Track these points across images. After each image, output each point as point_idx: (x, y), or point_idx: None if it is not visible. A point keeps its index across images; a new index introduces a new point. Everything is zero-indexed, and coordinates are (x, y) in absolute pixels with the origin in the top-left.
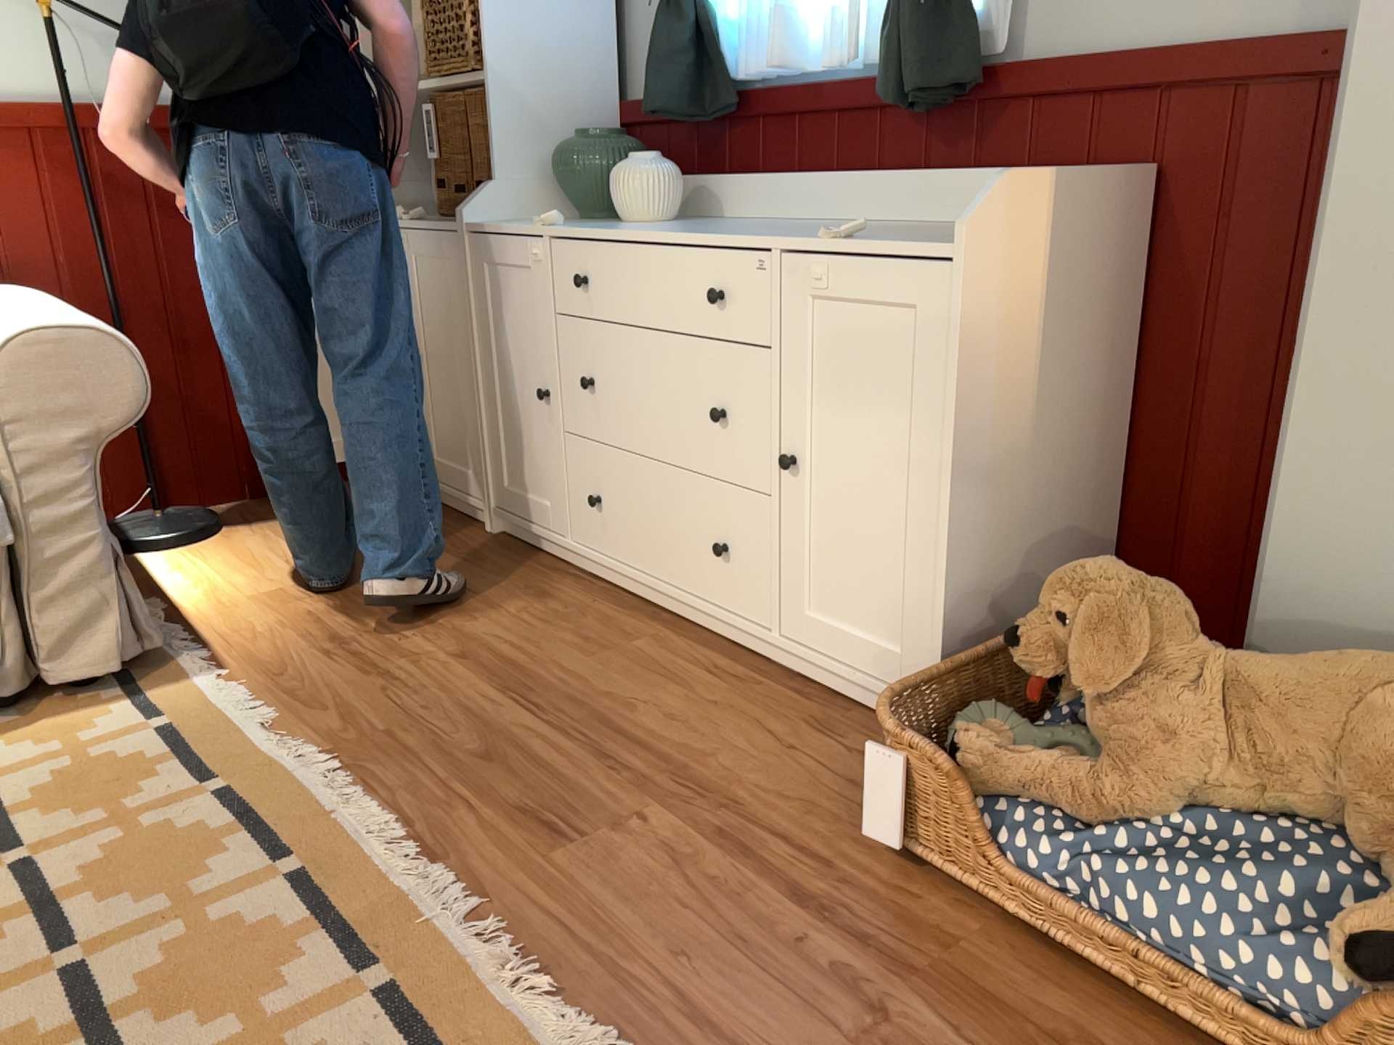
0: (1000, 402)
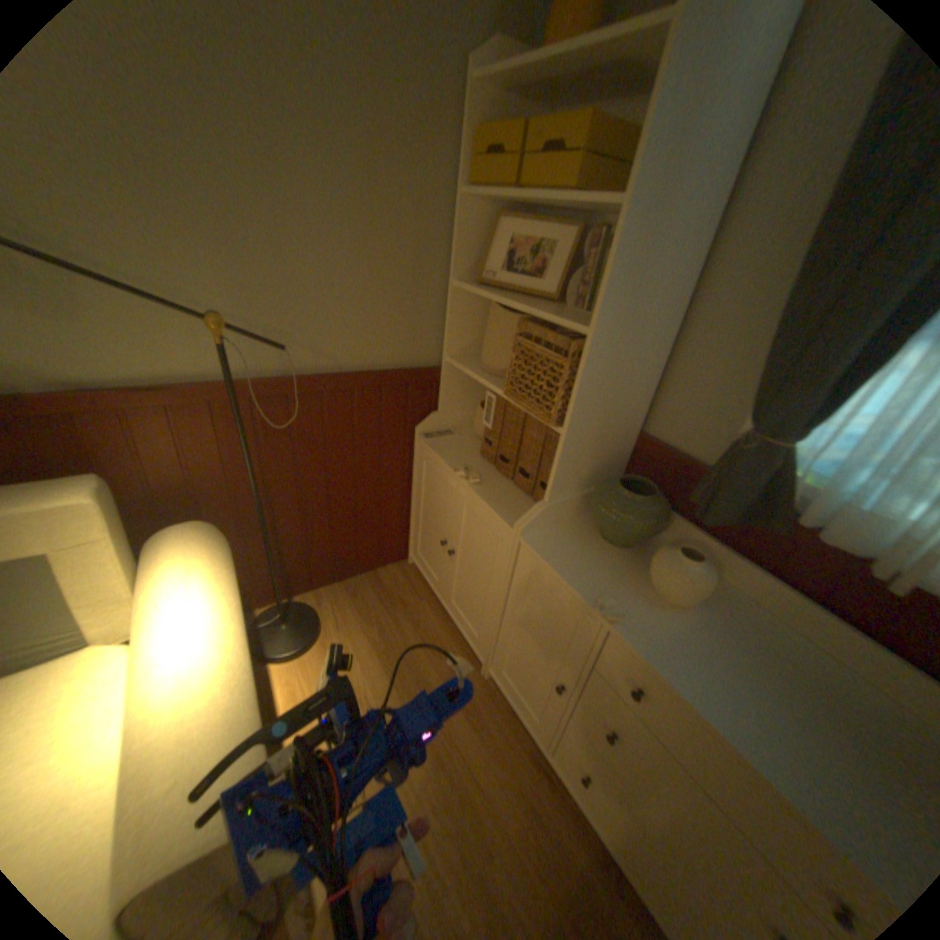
0: None
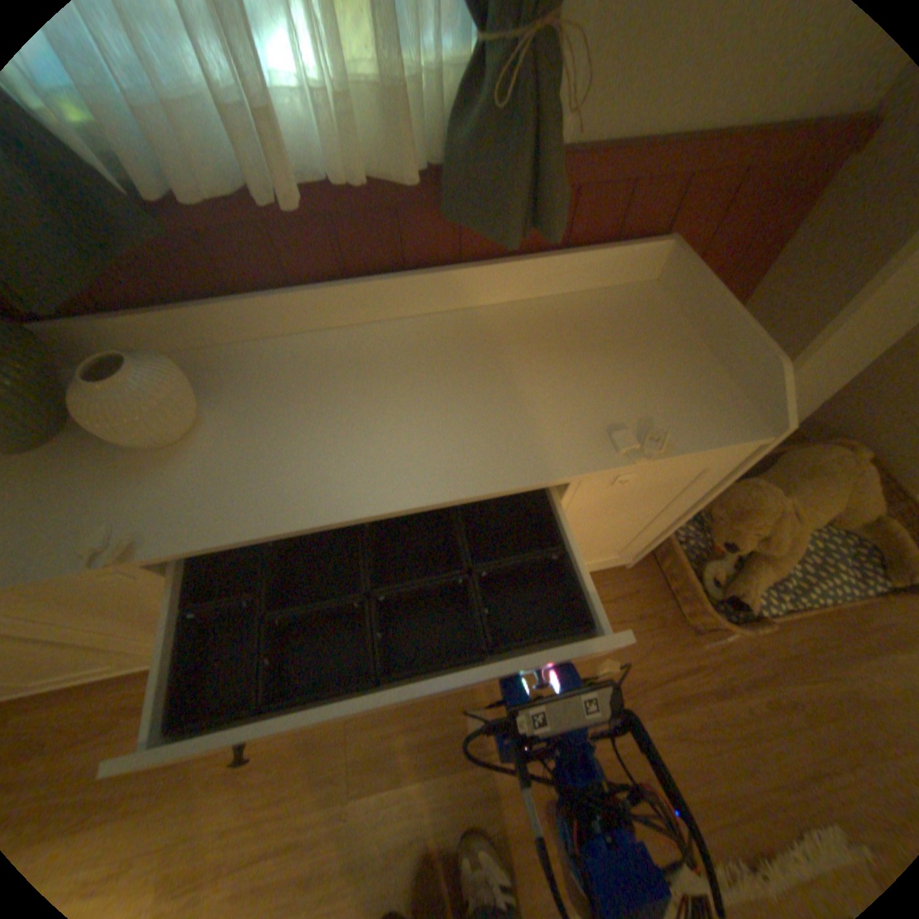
0: None
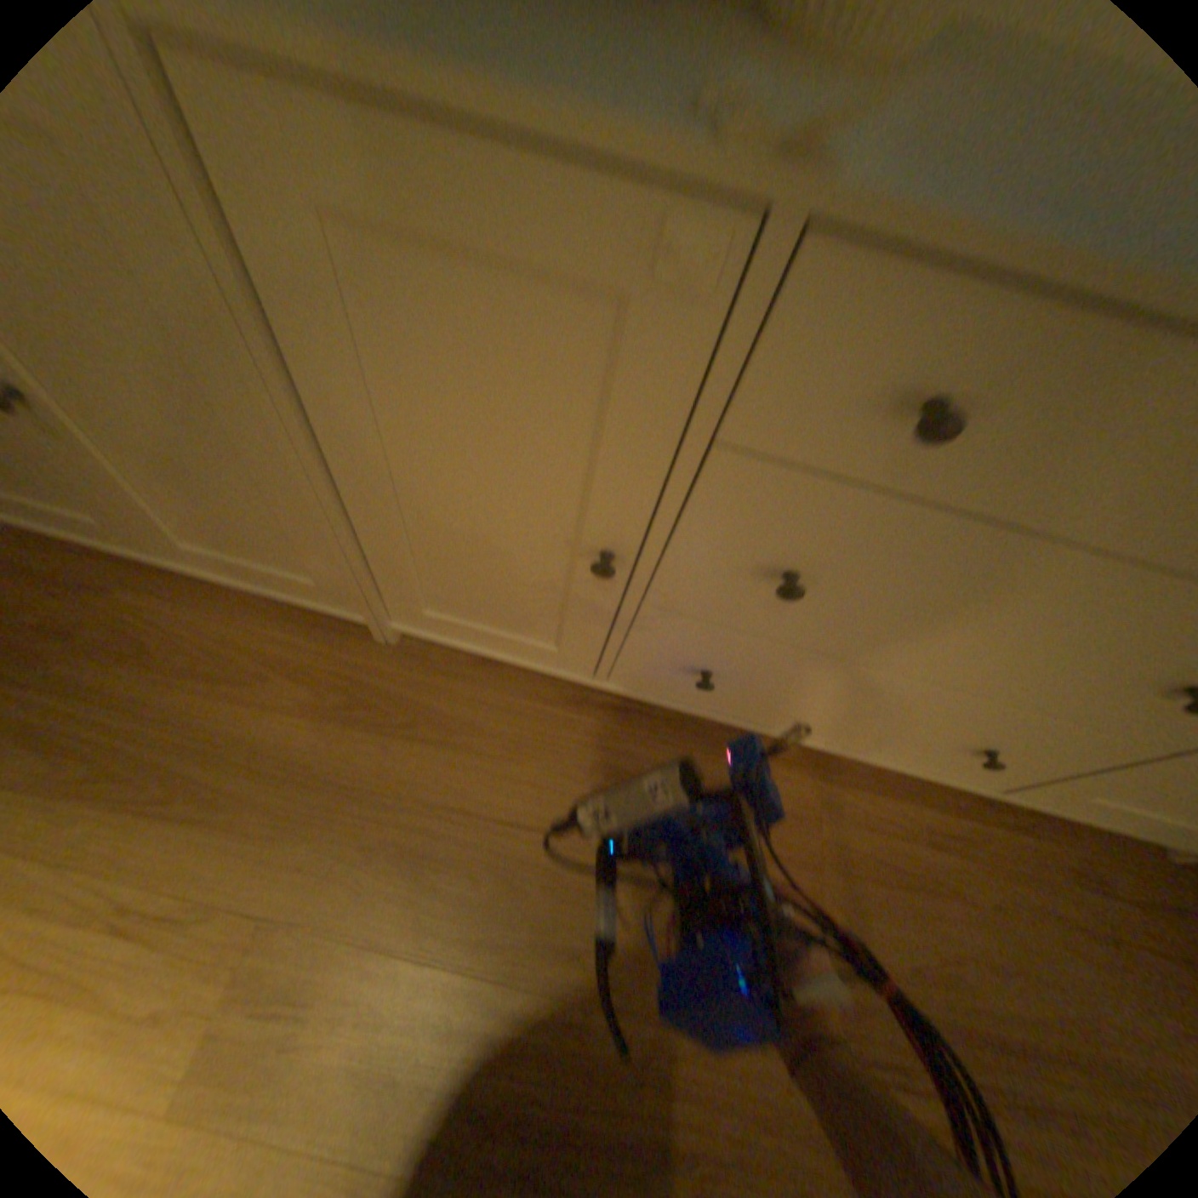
0: None
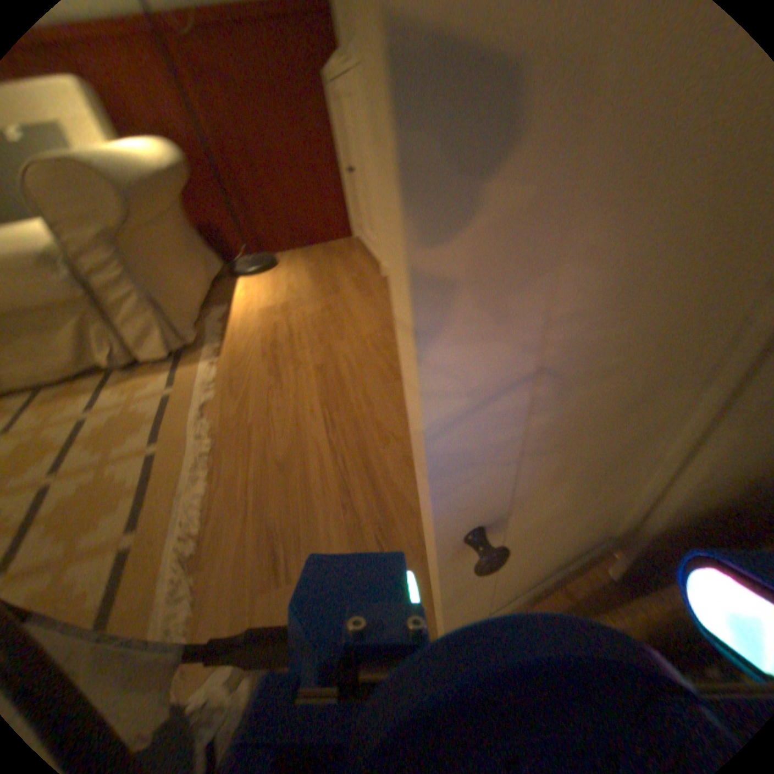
0: None
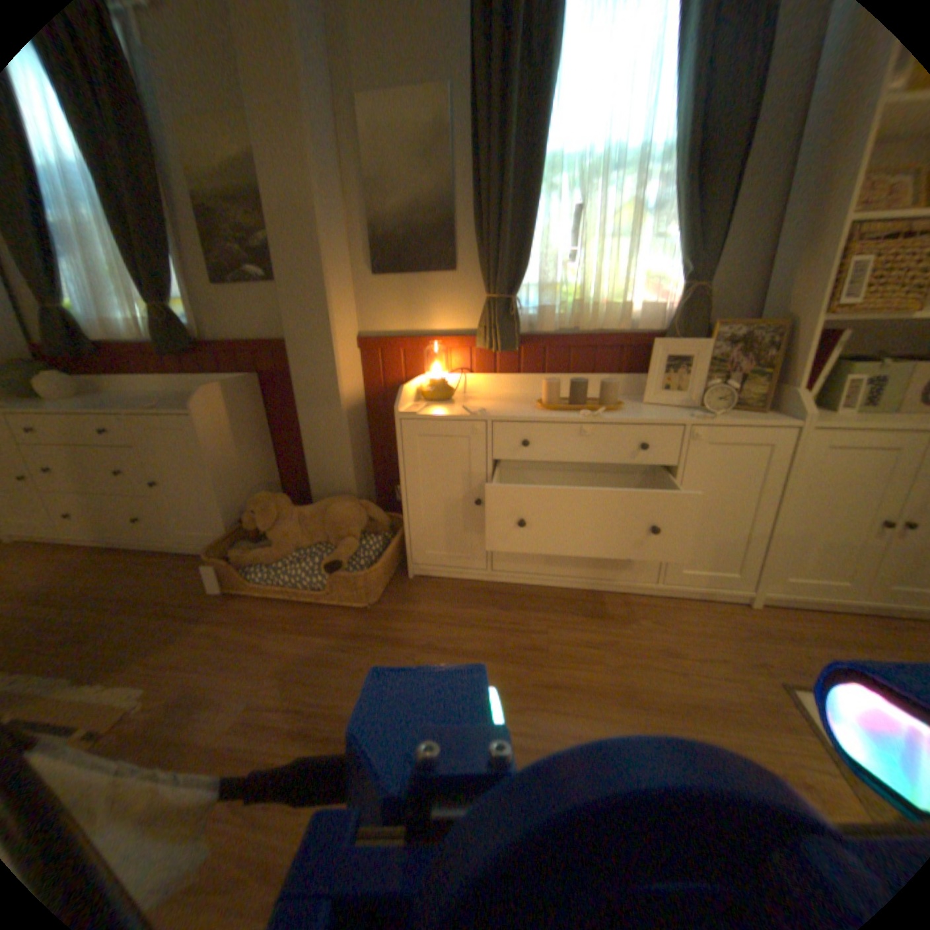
0: (222, 452)
